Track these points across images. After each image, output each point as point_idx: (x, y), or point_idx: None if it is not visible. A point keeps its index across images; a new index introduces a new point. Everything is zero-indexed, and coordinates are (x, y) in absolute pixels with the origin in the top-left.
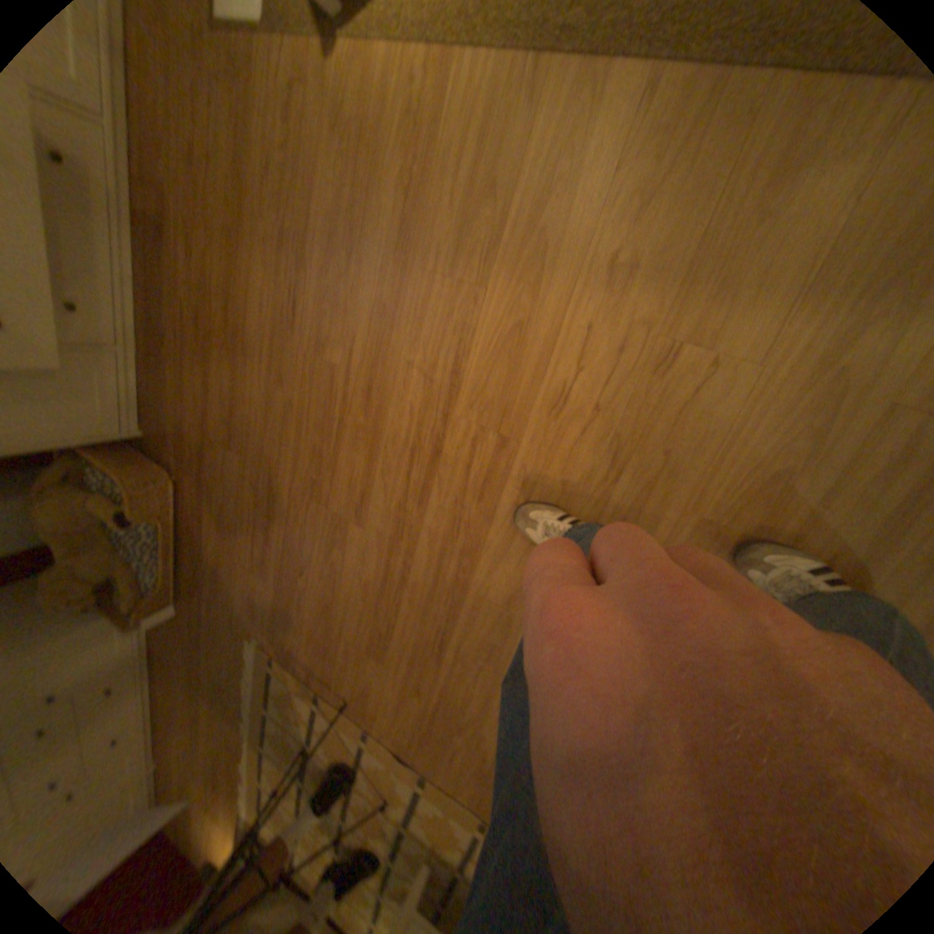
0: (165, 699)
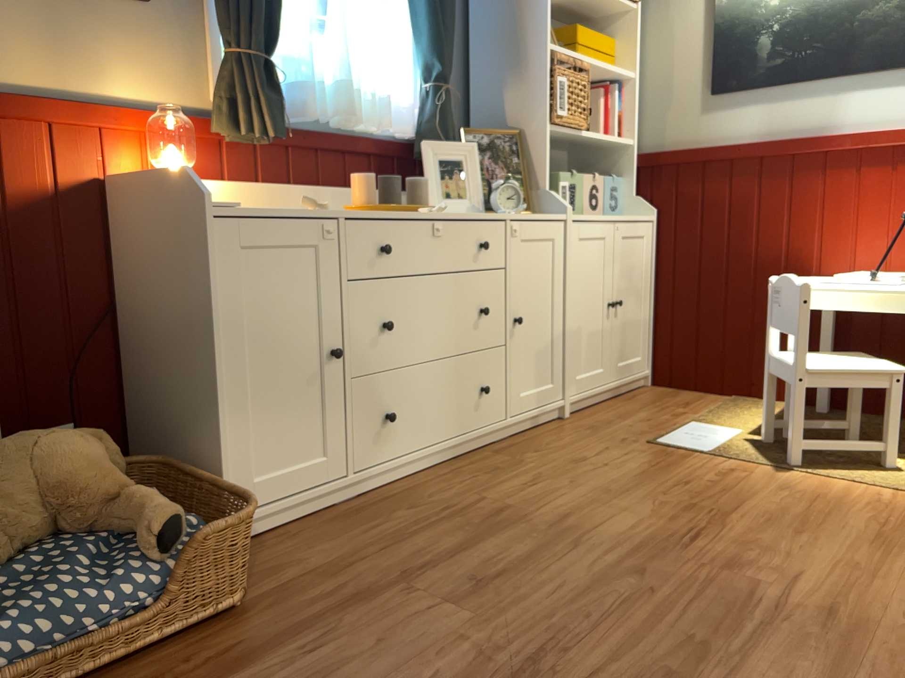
0: None
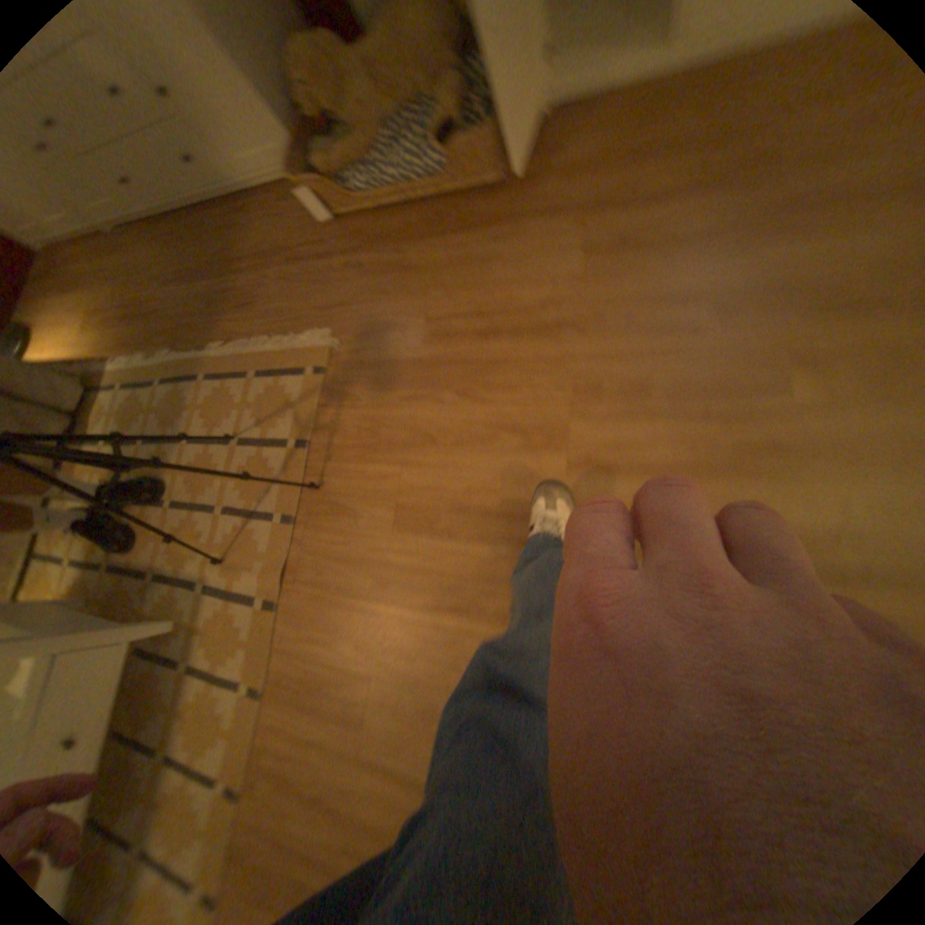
0: (200, 234)
